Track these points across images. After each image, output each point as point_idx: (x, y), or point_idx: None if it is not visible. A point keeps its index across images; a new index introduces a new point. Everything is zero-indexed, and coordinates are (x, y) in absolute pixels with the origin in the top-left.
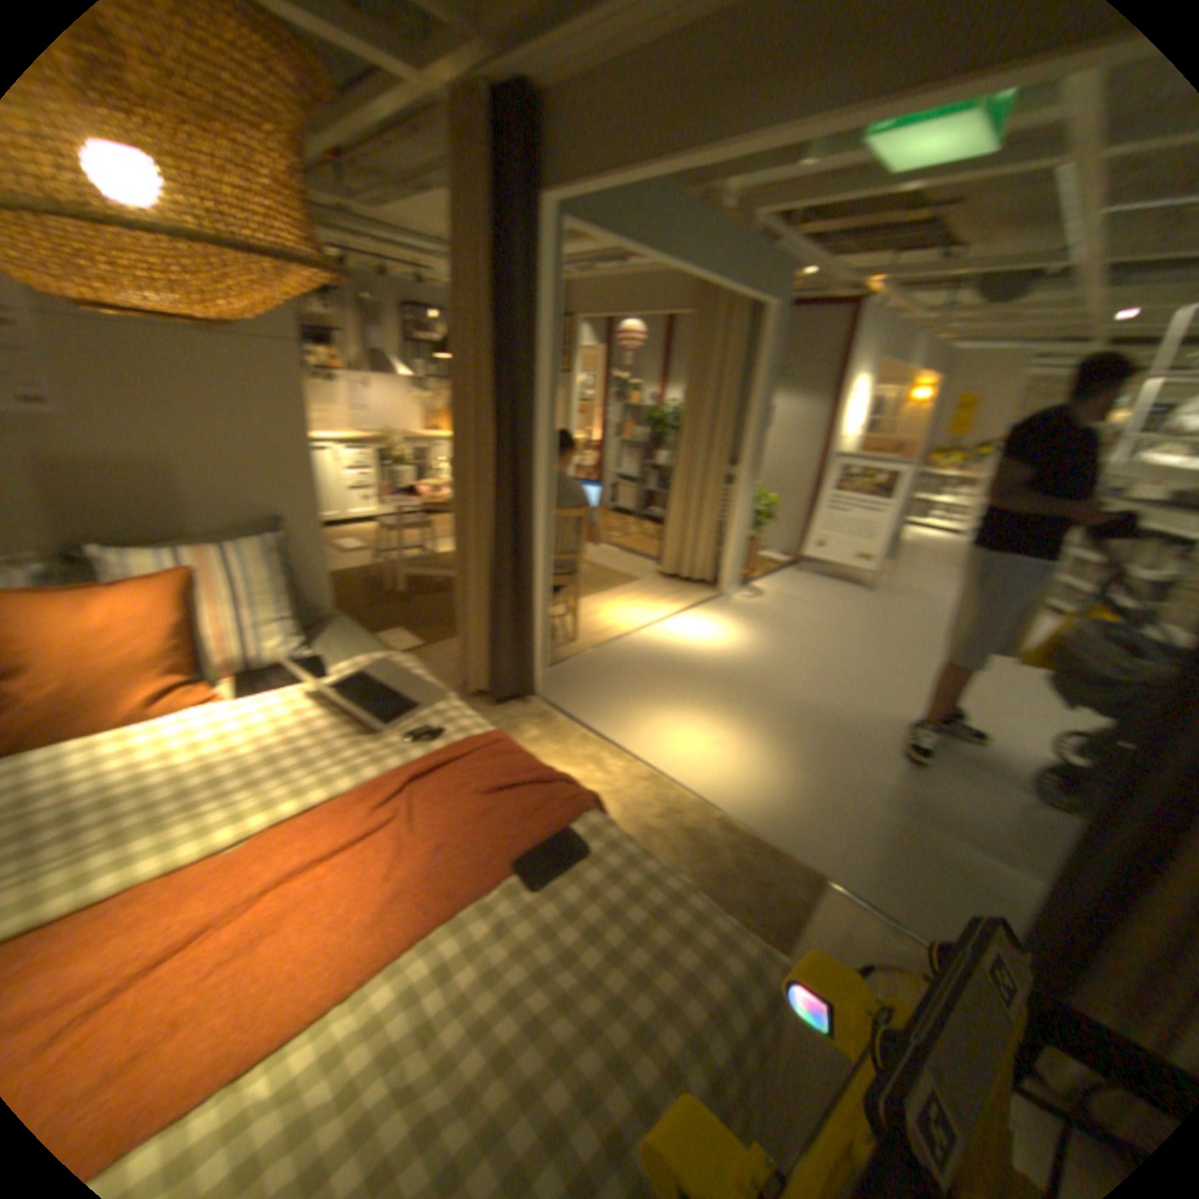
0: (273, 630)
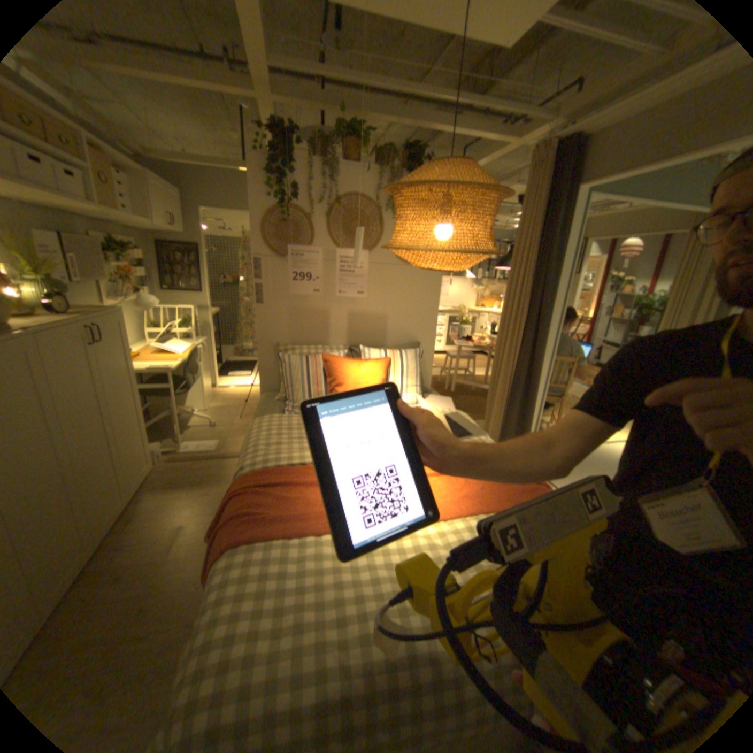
0: (413, 391)
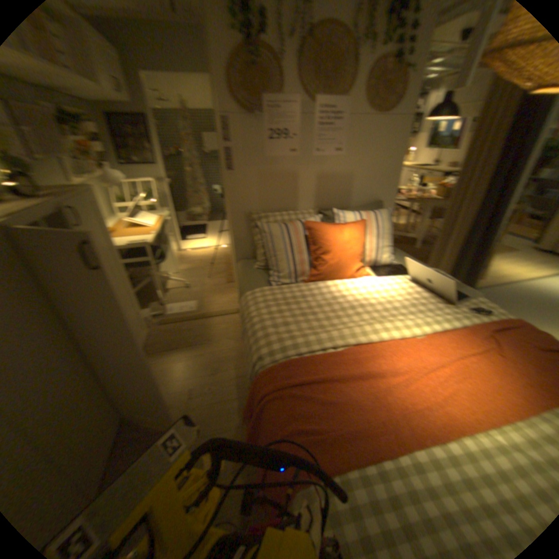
0: (386, 251)
